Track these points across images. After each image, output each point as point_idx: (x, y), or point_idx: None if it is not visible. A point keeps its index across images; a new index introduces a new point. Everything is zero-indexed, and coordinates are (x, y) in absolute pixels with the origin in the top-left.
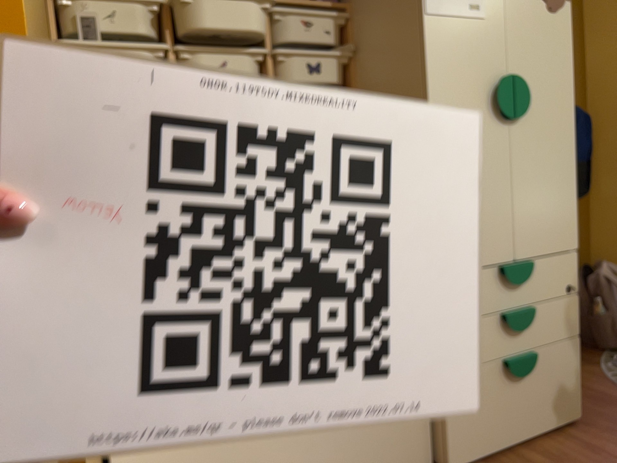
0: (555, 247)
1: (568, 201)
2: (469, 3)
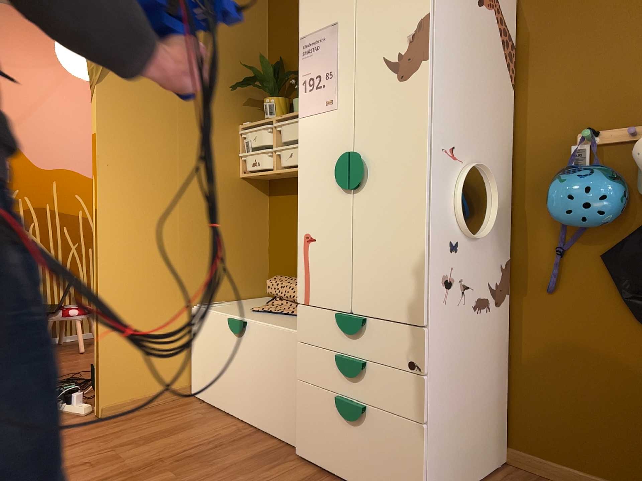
0: (393, 315)
1: (412, 272)
2: (324, 101)
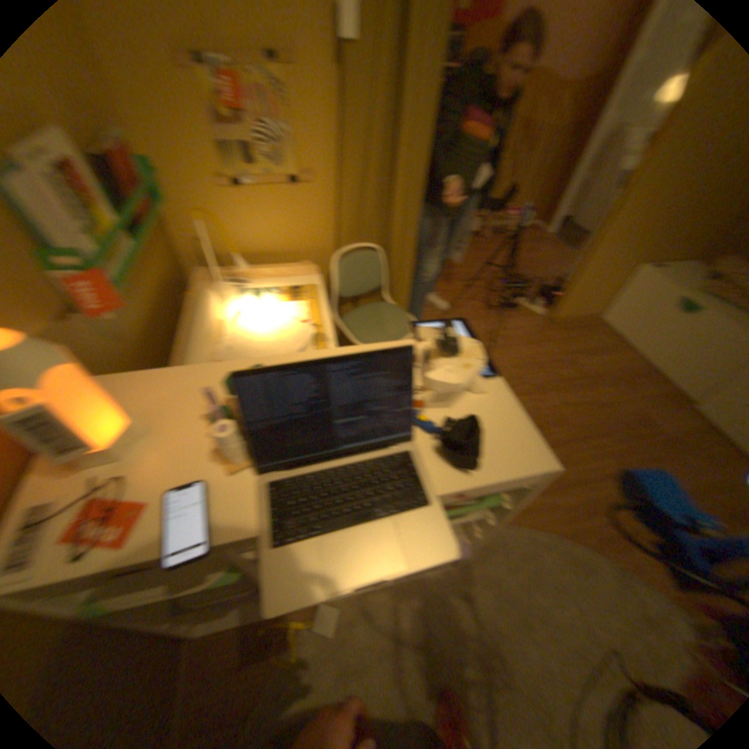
0: None
1: None
2: None
